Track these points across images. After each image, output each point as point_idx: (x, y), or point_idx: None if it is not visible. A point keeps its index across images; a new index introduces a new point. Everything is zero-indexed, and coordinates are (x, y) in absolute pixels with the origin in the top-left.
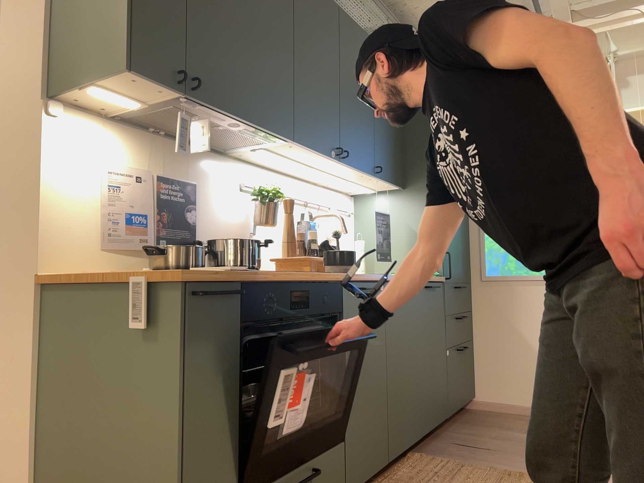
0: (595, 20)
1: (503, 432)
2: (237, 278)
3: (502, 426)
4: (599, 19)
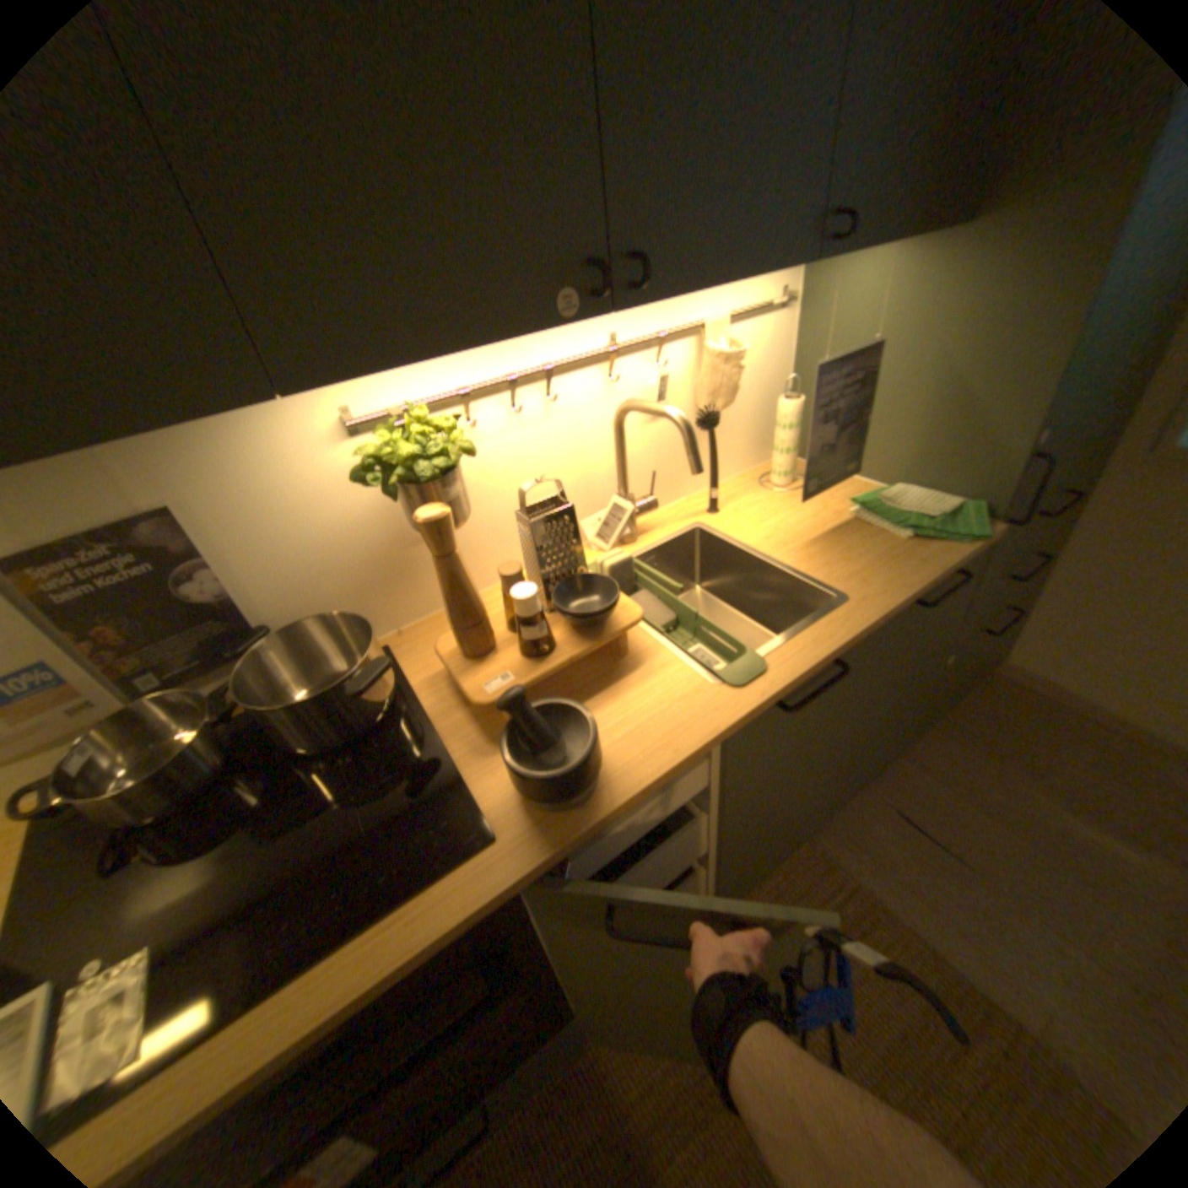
0: None
1: (1022, 790)
2: None
3: (1029, 765)
4: None
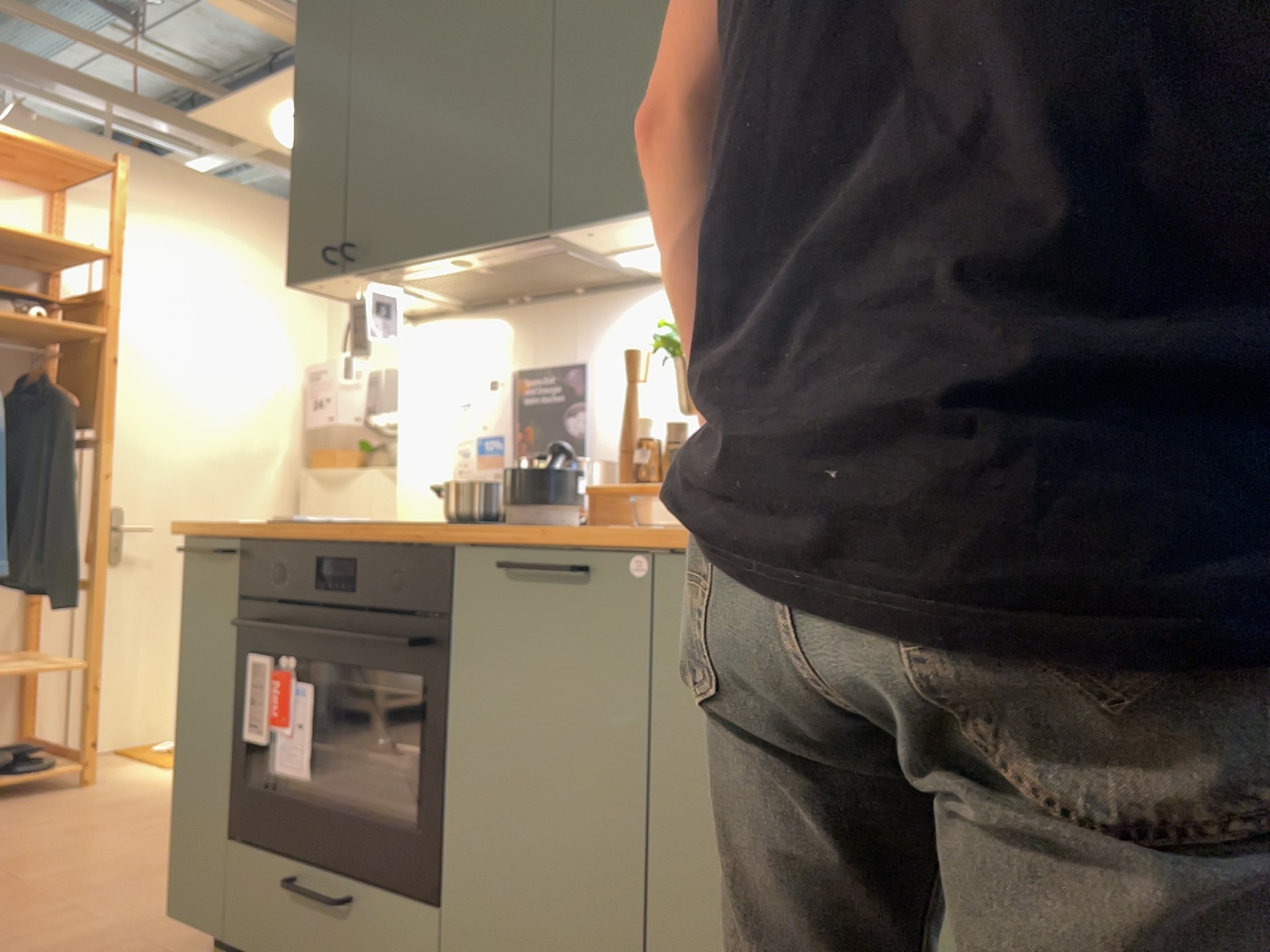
0: None
1: None
2: (244, 531)
3: None
4: None
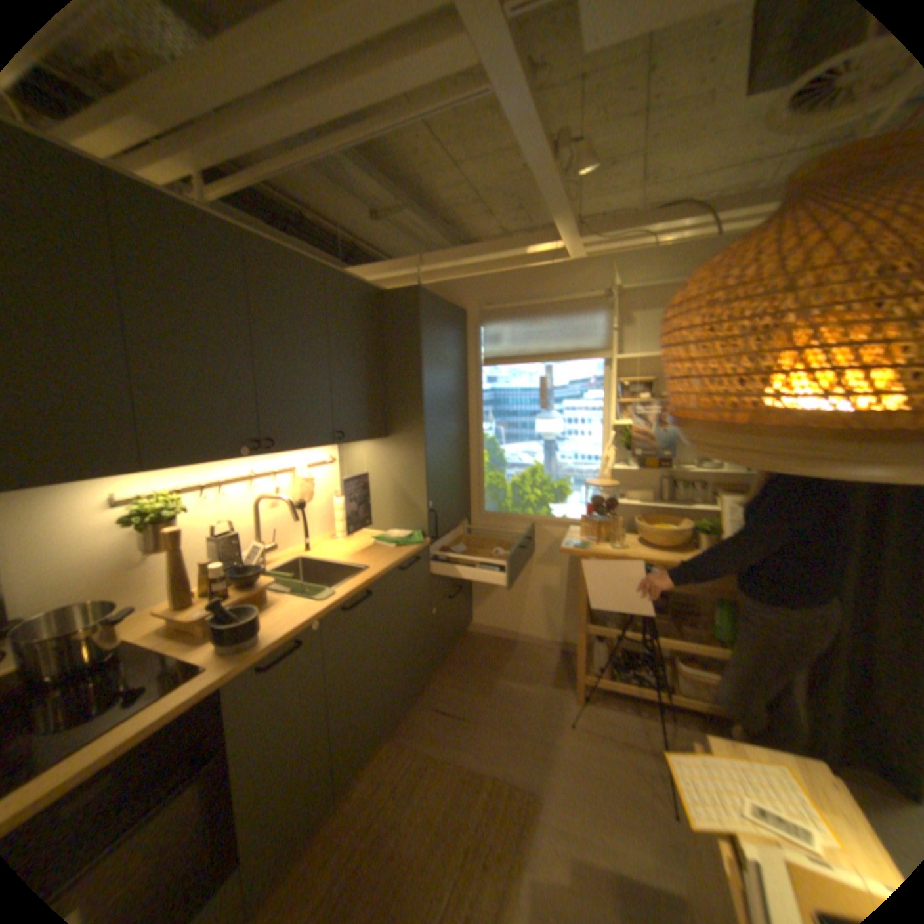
0: (606, 239)
1: (486, 680)
2: None
3: (487, 668)
4: (610, 238)
